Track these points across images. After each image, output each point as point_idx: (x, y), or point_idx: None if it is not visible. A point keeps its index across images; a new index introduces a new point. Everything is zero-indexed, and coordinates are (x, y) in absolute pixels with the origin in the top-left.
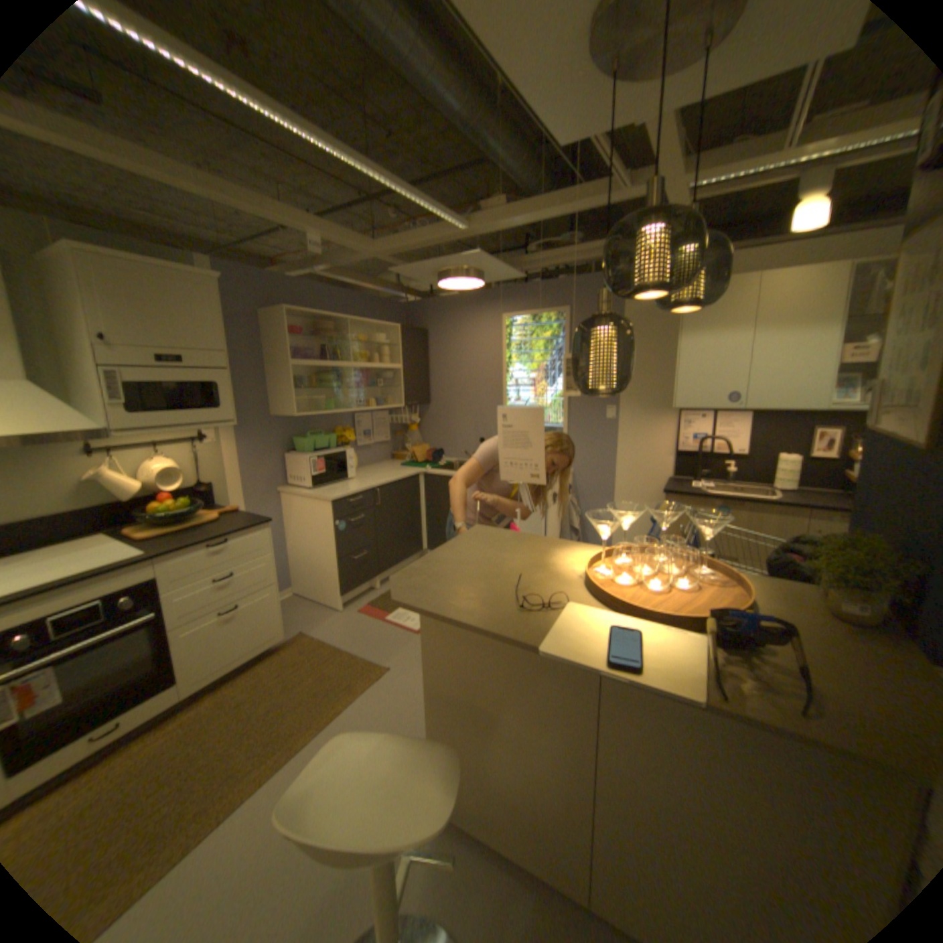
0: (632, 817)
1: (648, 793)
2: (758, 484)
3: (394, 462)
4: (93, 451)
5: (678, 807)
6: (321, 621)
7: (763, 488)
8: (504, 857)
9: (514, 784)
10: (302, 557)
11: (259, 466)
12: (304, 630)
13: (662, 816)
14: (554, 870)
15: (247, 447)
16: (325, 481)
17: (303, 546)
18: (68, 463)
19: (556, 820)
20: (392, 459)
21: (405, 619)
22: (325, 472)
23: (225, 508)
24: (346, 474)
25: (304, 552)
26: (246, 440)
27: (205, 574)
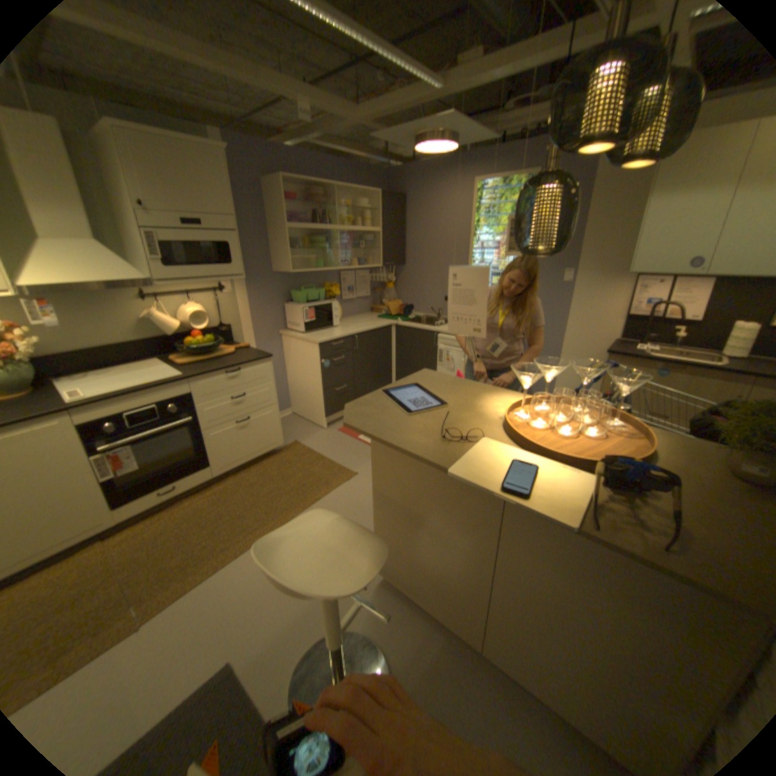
0: (519, 600)
1: (534, 587)
2: (708, 350)
3: (372, 314)
4: (145, 295)
5: (556, 600)
6: (311, 433)
7: (711, 354)
8: (425, 610)
9: (434, 564)
10: (298, 386)
11: (265, 312)
12: (299, 439)
13: (542, 604)
14: (459, 624)
15: (255, 297)
16: (315, 327)
17: (299, 377)
18: (129, 304)
19: (462, 593)
20: (371, 312)
21: None
22: (315, 320)
23: (240, 344)
24: (332, 322)
25: (299, 382)
26: (254, 291)
27: (225, 392)
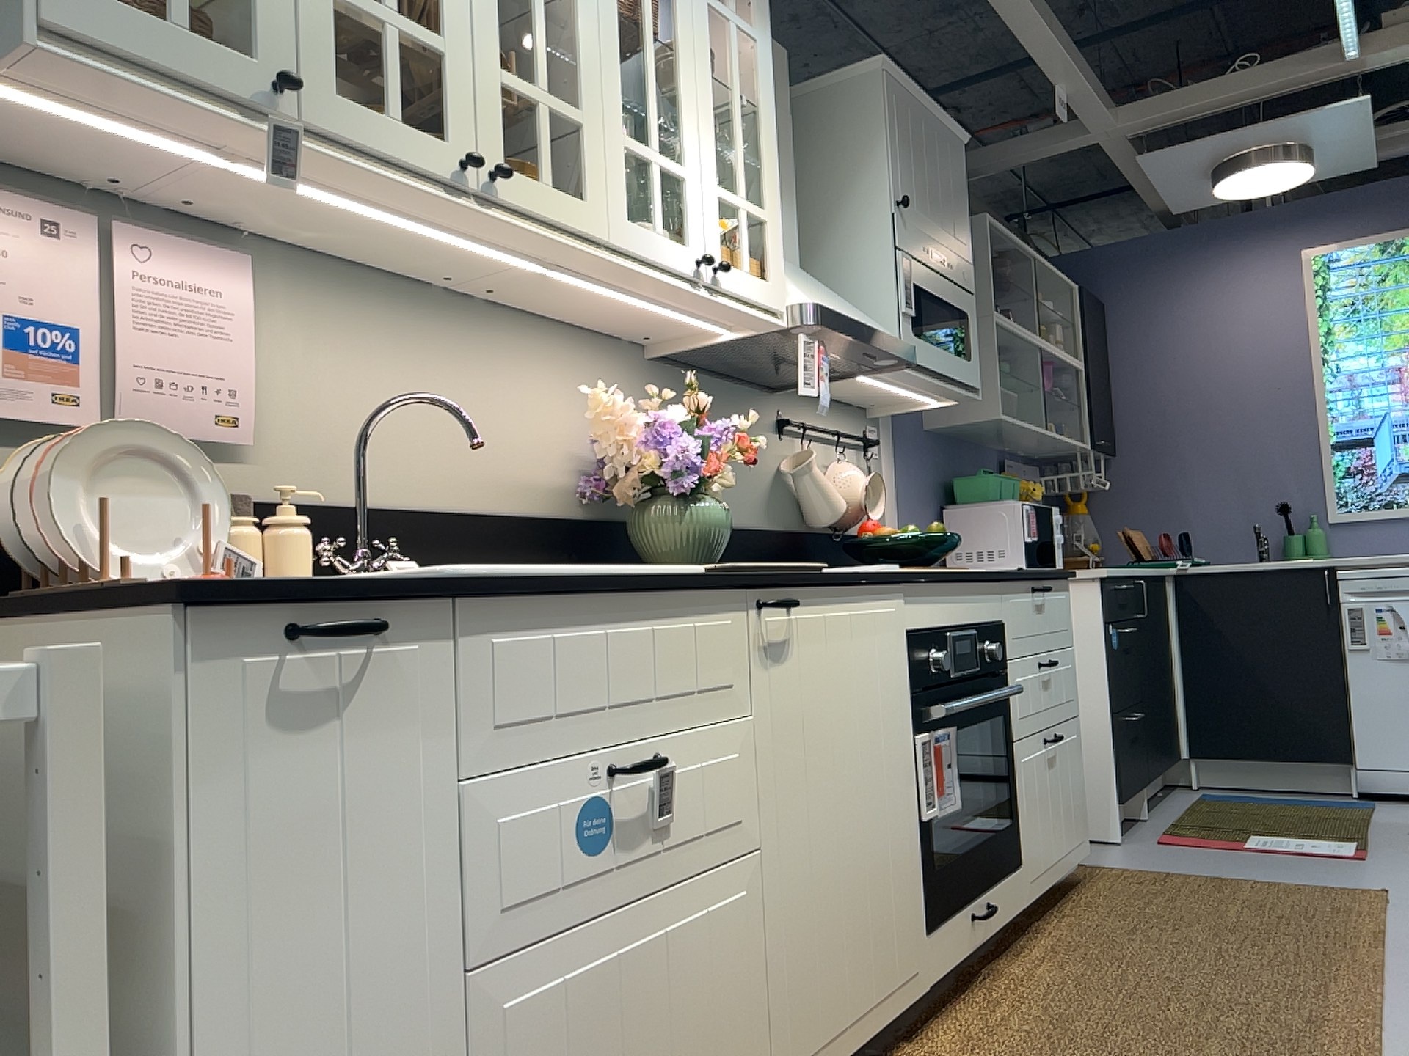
0: None
1: None
2: None
3: None
4: (791, 425)
5: None
6: (1094, 852)
7: None
8: None
9: None
10: None
11: (918, 524)
12: (1082, 862)
13: None
14: None
15: (907, 481)
16: (1038, 560)
17: None
18: (767, 440)
19: None
20: None
21: (1291, 844)
22: (1040, 540)
23: None
24: (1056, 556)
25: None
26: (906, 467)
27: (1034, 643)
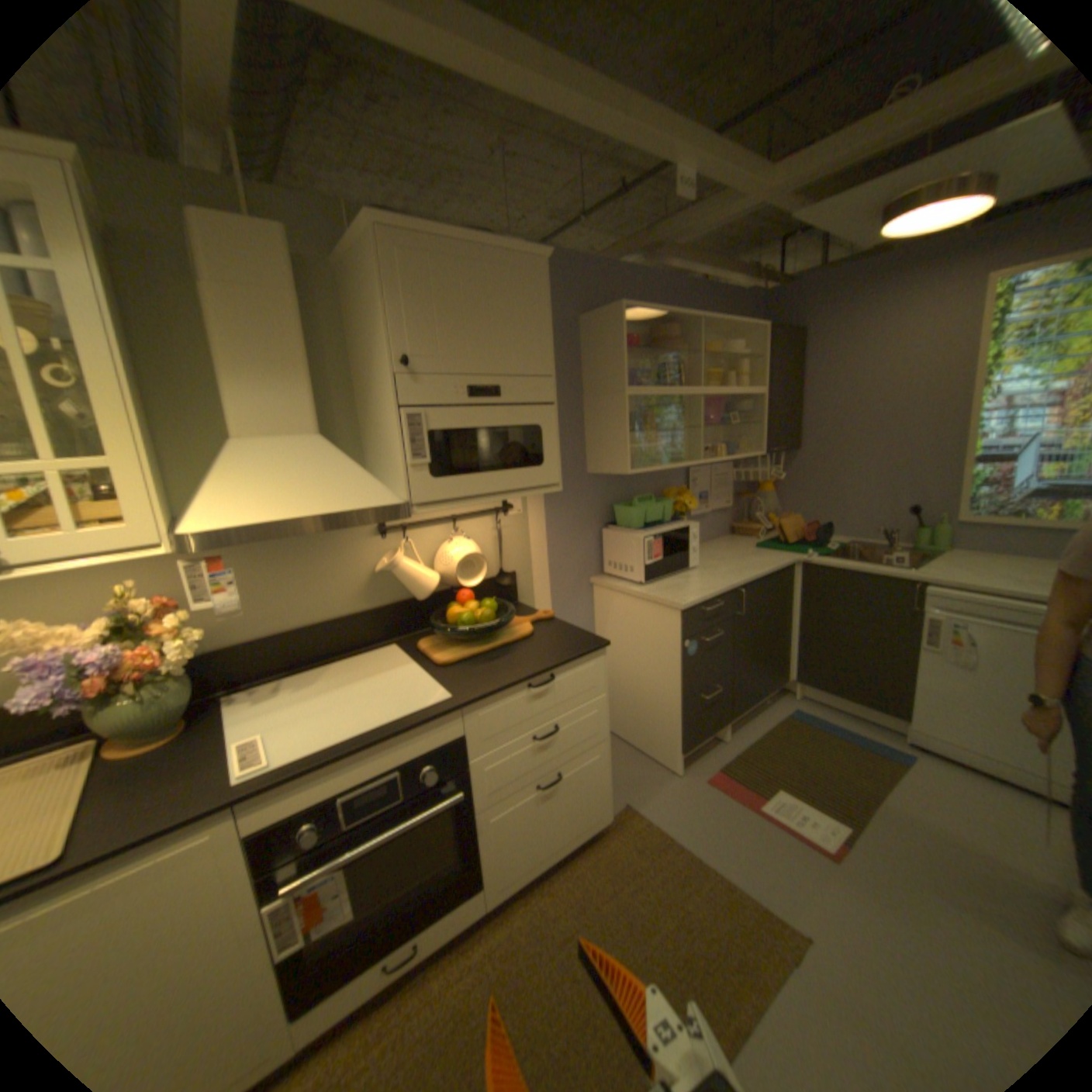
0: None
1: None
2: None
3: (735, 539)
4: (386, 529)
5: None
6: (652, 788)
7: None
8: None
9: None
10: (619, 681)
11: (569, 546)
12: (632, 802)
13: None
14: None
15: (556, 520)
16: (660, 572)
17: (623, 666)
18: (359, 547)
19: None
20: (731, 534)
21: (798, 819)
22: (661, 559)
23: (533, 610)
24: (687, 561)
25: (623, 675)
26: (556, 510)
27: (523, 727)
